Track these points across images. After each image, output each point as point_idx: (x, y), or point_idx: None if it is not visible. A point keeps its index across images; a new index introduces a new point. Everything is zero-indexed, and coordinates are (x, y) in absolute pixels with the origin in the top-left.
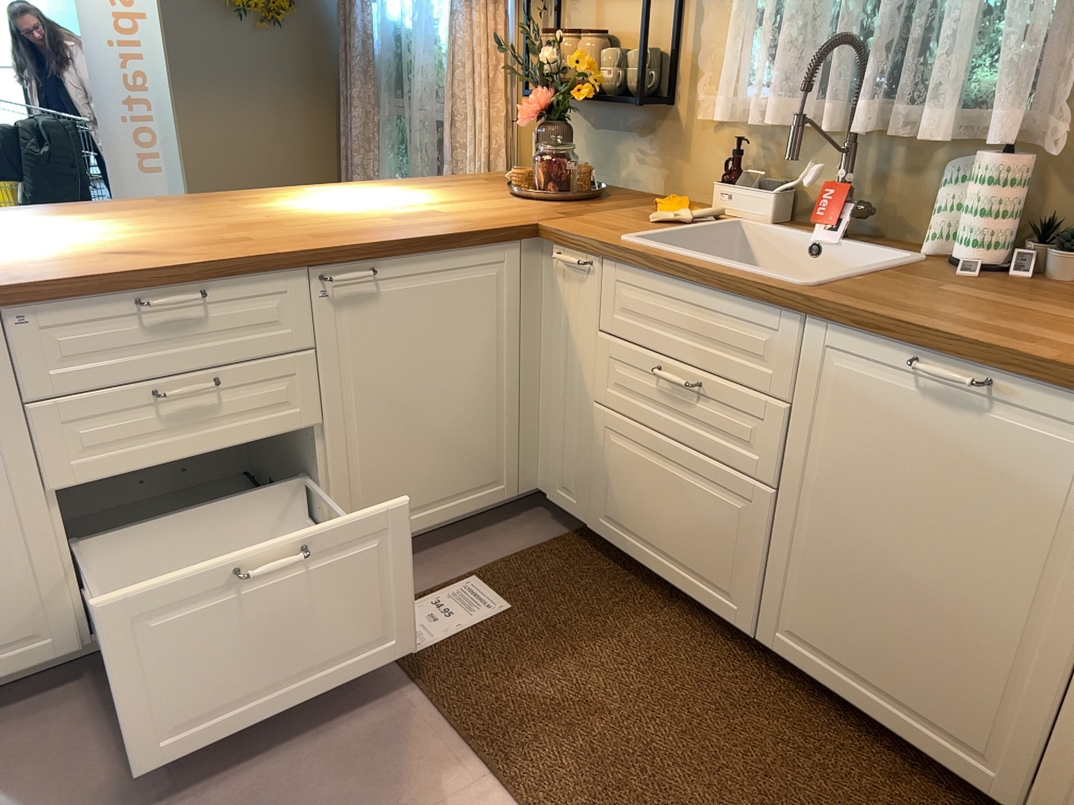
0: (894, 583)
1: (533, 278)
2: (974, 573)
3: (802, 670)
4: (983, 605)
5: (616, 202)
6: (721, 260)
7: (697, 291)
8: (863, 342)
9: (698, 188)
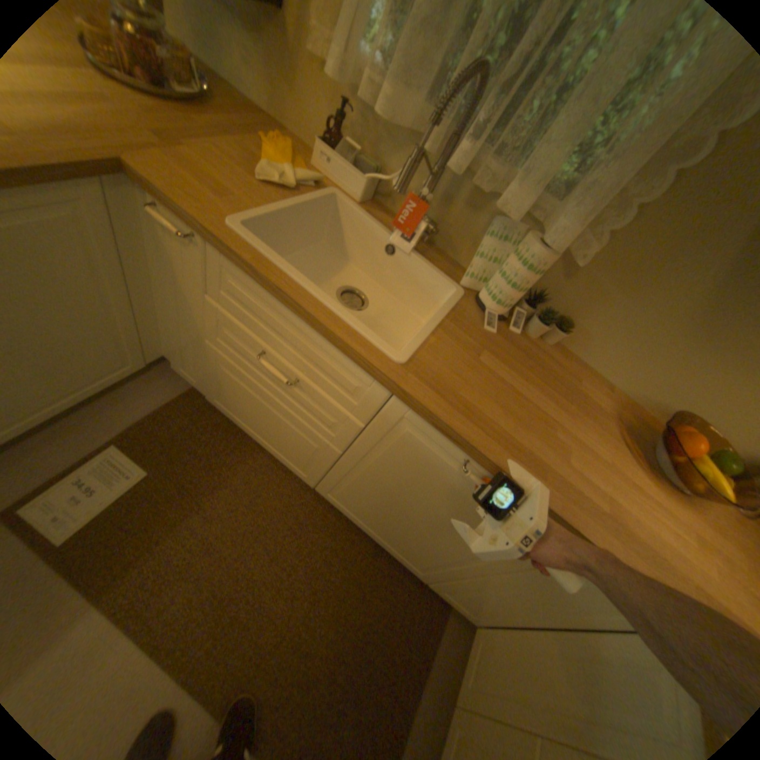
0: (402, 518)
1: (127, 214)
2: (450, 538)
3: (339, 510)
4: (448, 546)
5: (219, 116)
6: (329, 301)
7: (303, 323)
8: (436, 432)
9: (300, 124)
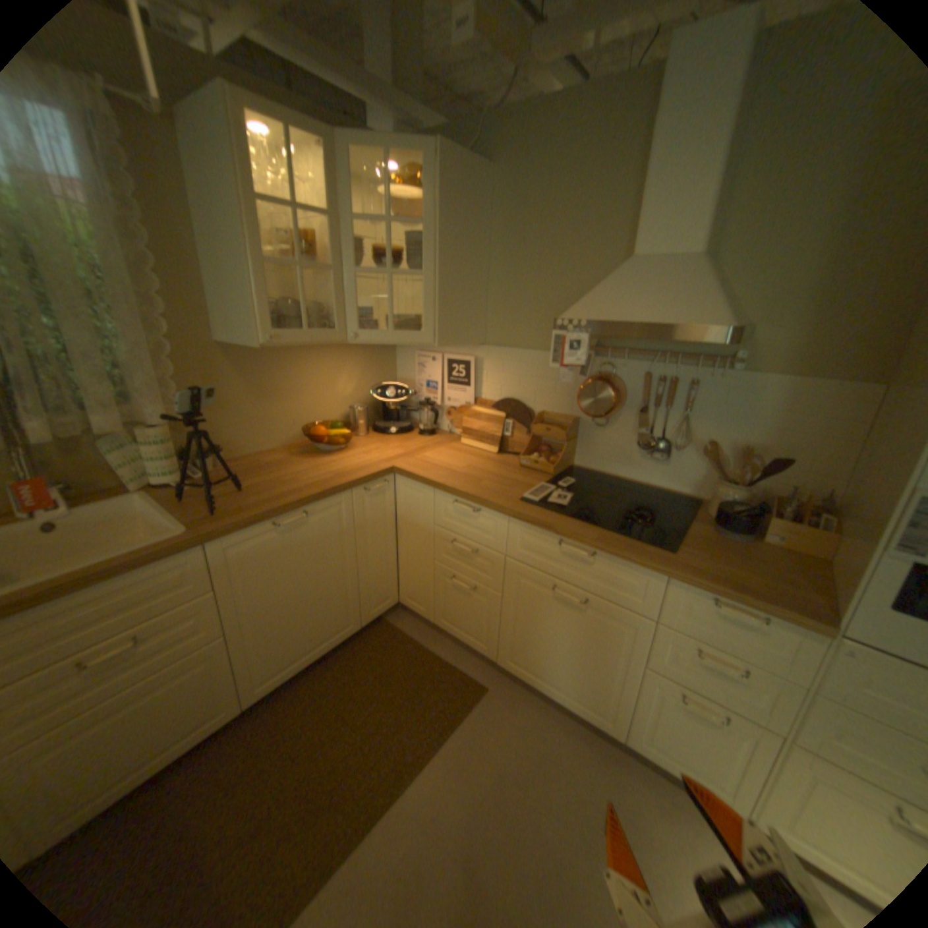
0: (299, 611)
1: None
2: (324, 577)
3: (274, 690)
4: (330, 584)
5: None
6: (96, 561)
7: (97, 590)
8: (245, 534)
9: None
